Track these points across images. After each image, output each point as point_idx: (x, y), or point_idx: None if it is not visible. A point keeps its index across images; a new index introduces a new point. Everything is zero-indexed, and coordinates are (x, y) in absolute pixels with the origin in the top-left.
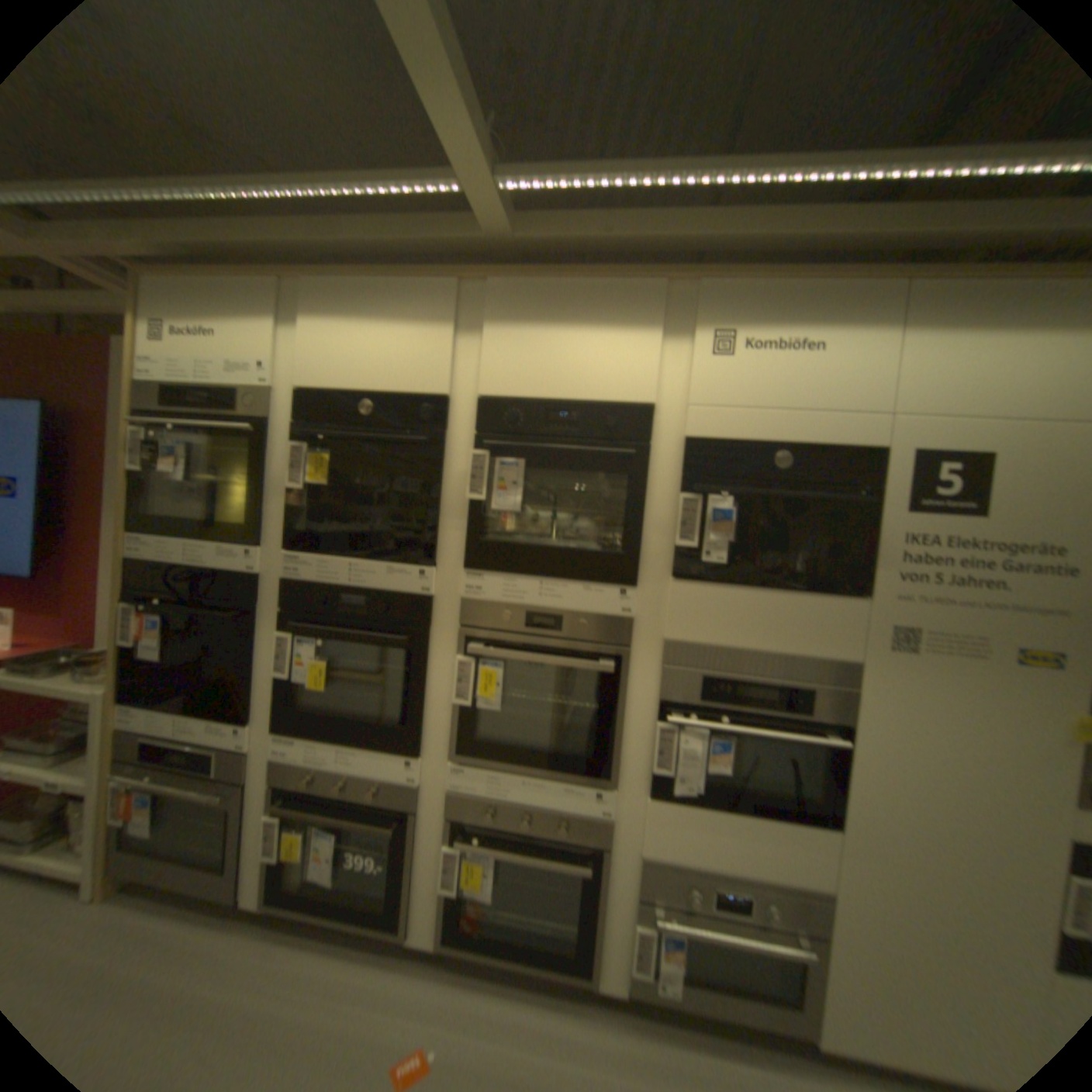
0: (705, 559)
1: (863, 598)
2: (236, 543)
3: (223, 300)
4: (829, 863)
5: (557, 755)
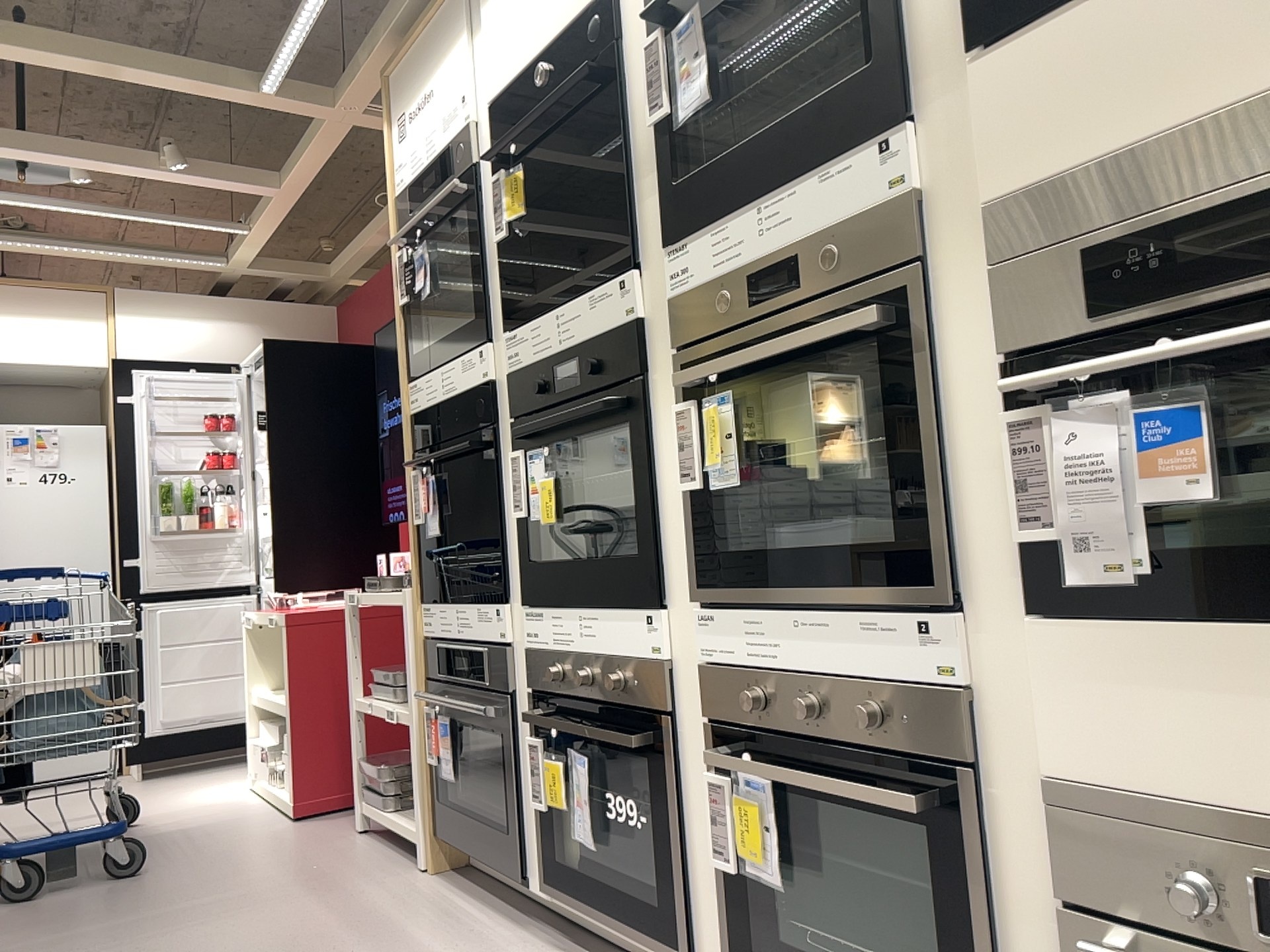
0: None
1: None
2: (471, 346)
3: (434, 50)
4: None
5: (843, 550)
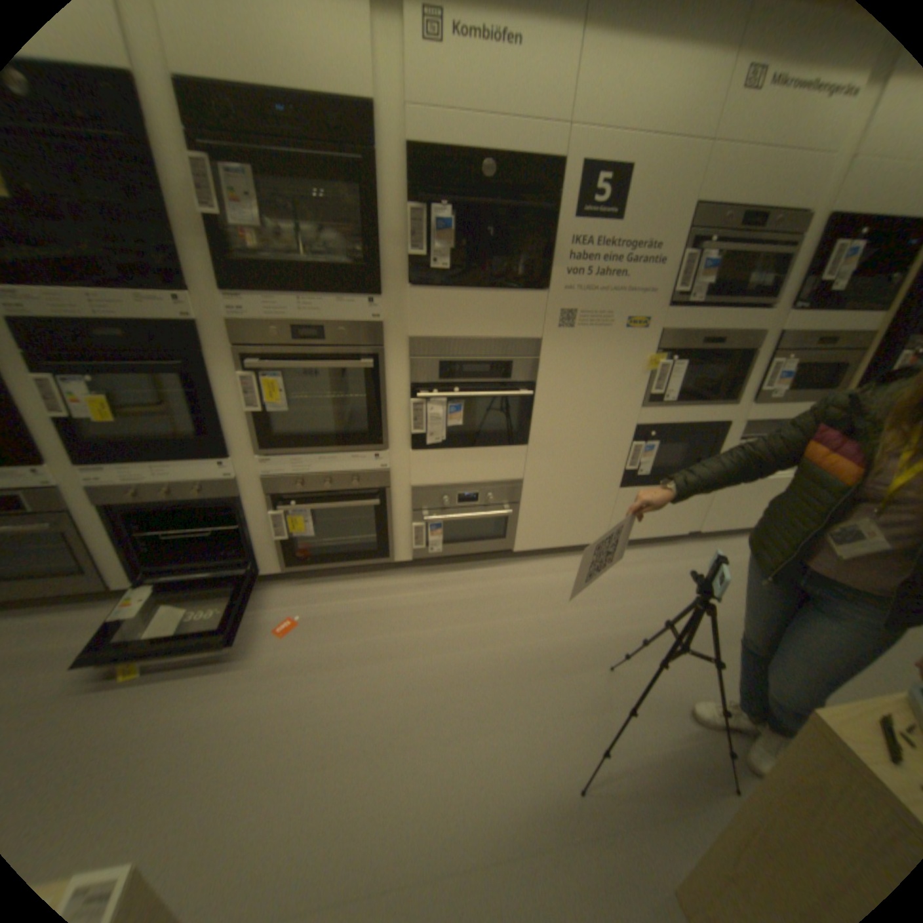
0: (433, 268)
1: (542, 291)
2: None
3: None
4: (518, 464)
5: (340, 436)
